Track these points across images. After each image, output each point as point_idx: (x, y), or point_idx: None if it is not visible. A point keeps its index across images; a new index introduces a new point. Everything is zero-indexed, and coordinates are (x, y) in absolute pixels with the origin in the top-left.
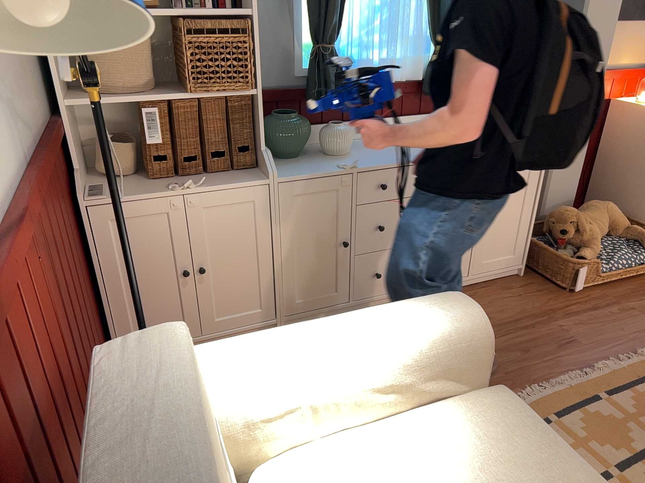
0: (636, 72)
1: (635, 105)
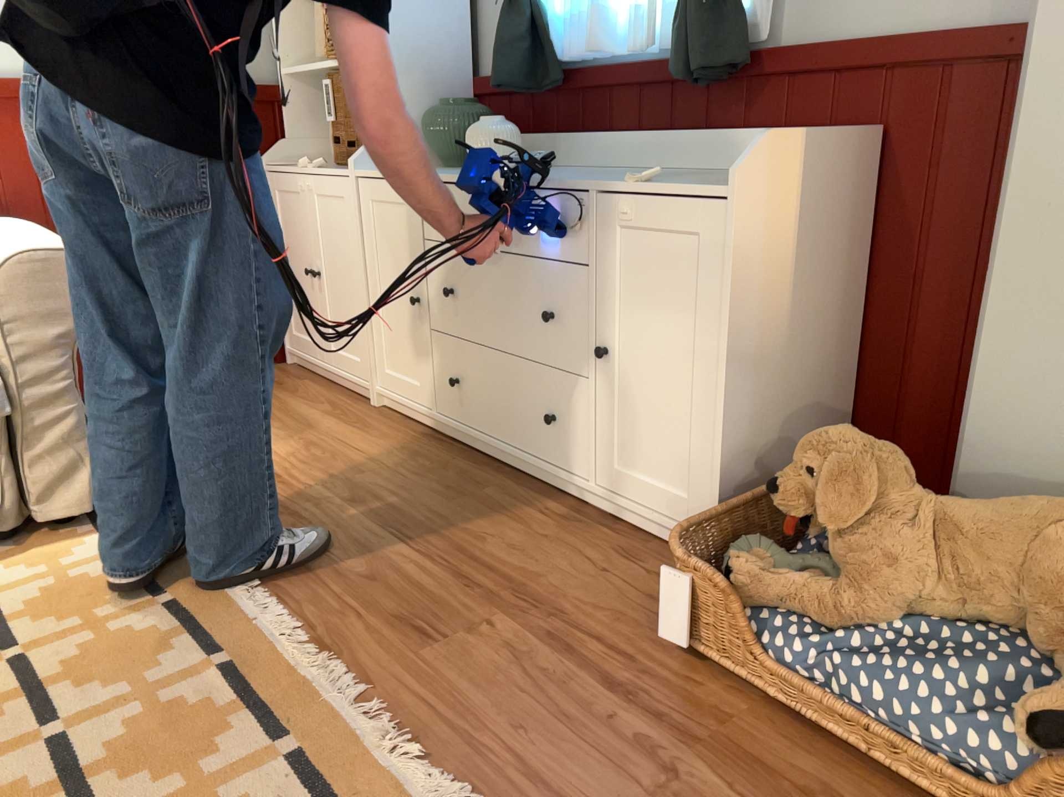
0: None
1: None
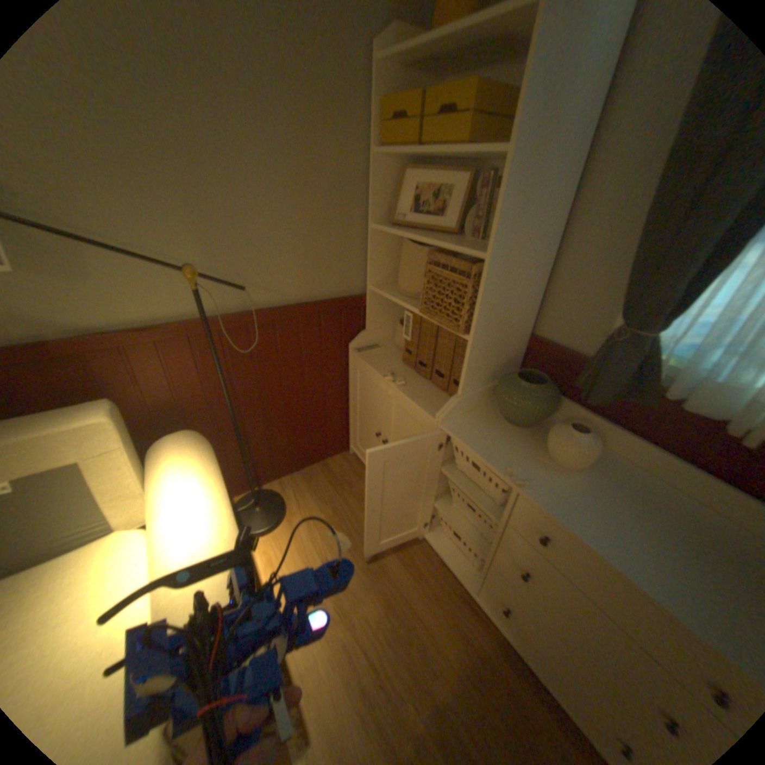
0: None
1: None
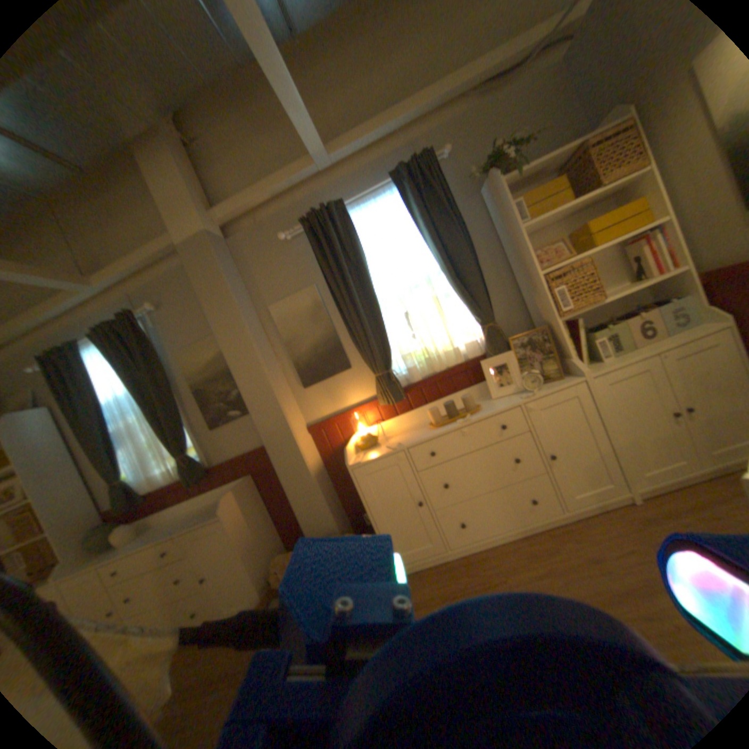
0: (363, 407)
1: (351, 440)
